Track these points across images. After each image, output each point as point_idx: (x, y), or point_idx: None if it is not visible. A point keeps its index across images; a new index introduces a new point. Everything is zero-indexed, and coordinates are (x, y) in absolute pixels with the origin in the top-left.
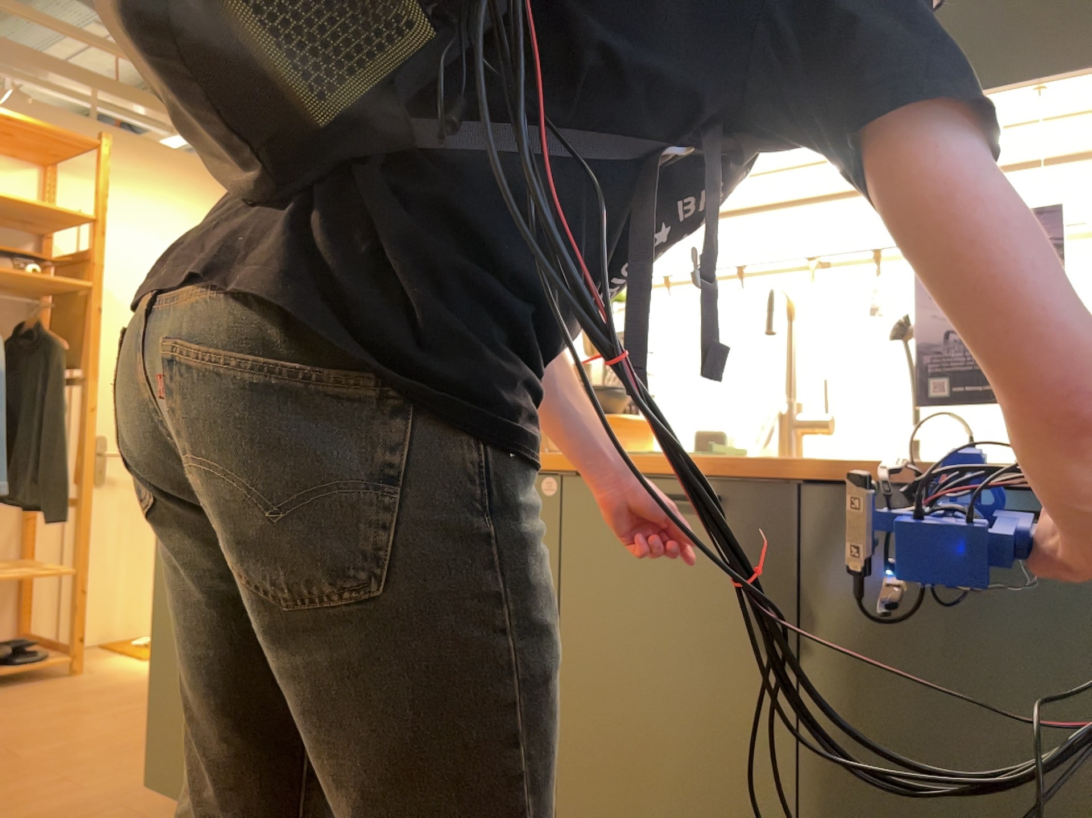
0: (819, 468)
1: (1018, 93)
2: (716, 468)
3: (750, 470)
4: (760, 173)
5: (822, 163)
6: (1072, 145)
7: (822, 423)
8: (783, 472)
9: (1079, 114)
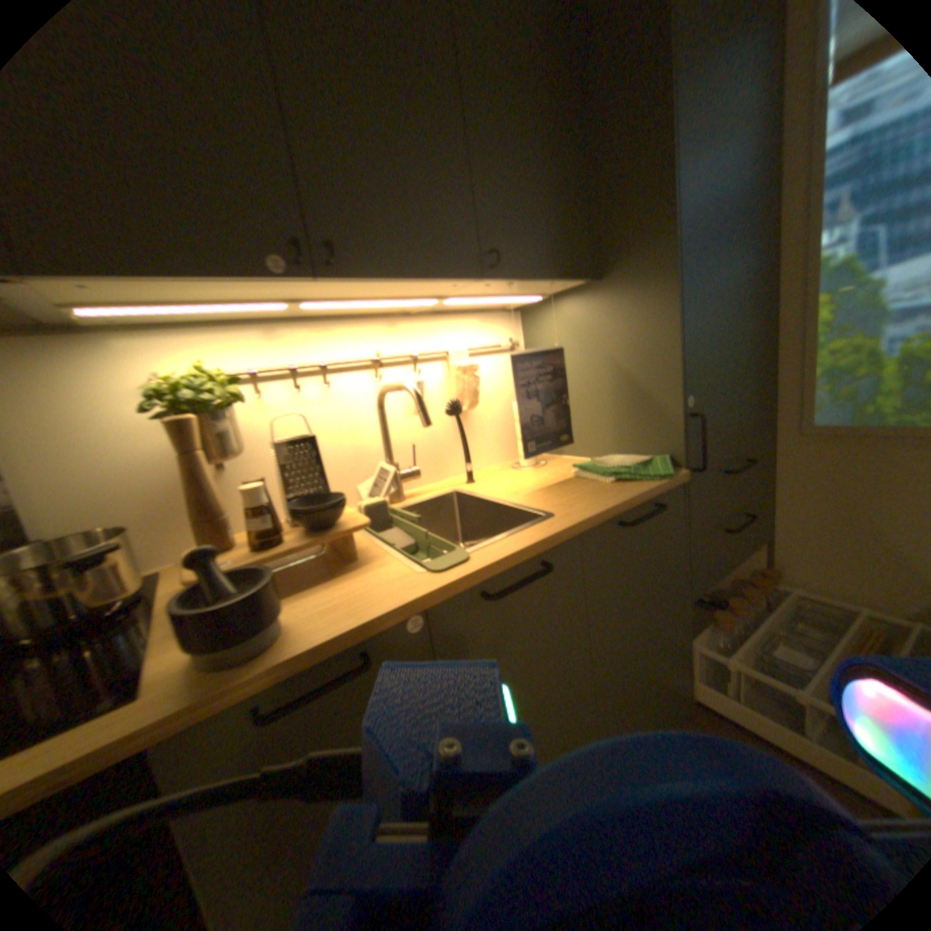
0: (590, 521)
1: (543, 281)
2: (539, 544)
3: (557, 537)
4: (372, 297)
5: (415, 297)
6: (490, 302)
7: (413, 472)
8: (573, 530)
9: (528, 293)
